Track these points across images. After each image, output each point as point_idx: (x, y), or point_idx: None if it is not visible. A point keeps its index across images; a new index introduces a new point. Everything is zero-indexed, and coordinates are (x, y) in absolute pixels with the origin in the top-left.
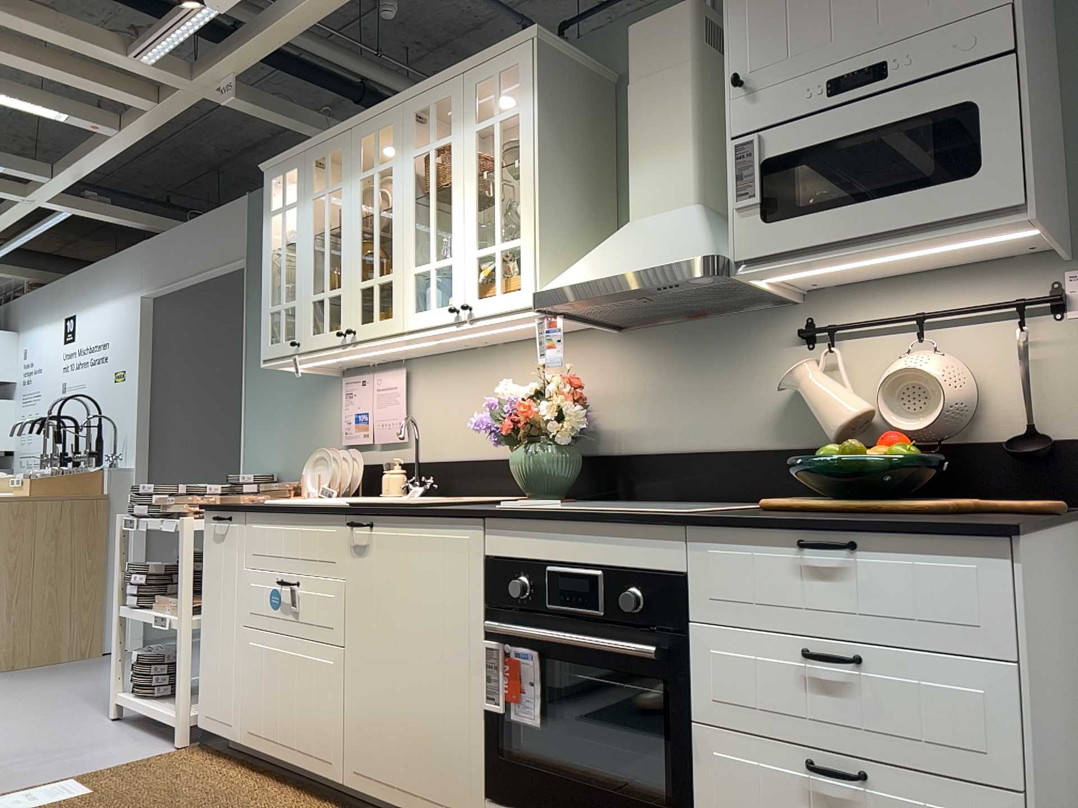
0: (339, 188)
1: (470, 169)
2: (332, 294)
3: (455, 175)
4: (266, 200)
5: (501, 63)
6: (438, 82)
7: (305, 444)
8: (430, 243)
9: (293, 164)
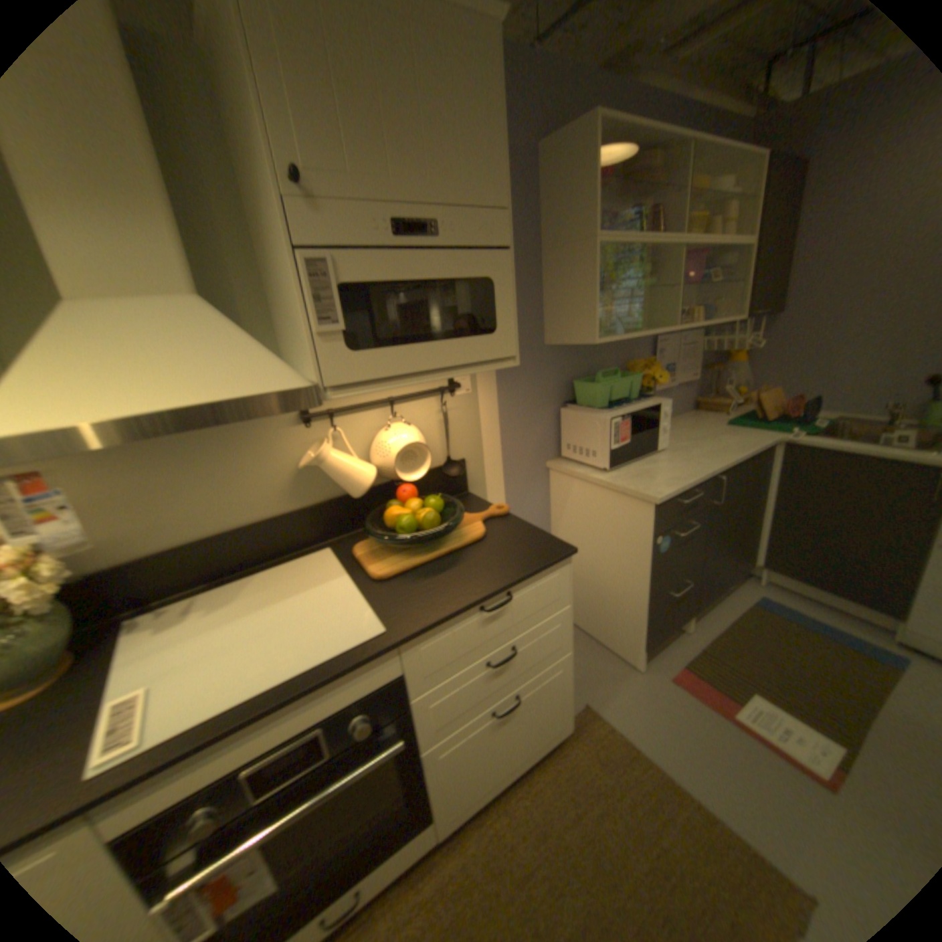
0: None
1: None
2: None
3: None
4: None
5: None
6: None
7: None
8: None
9: None
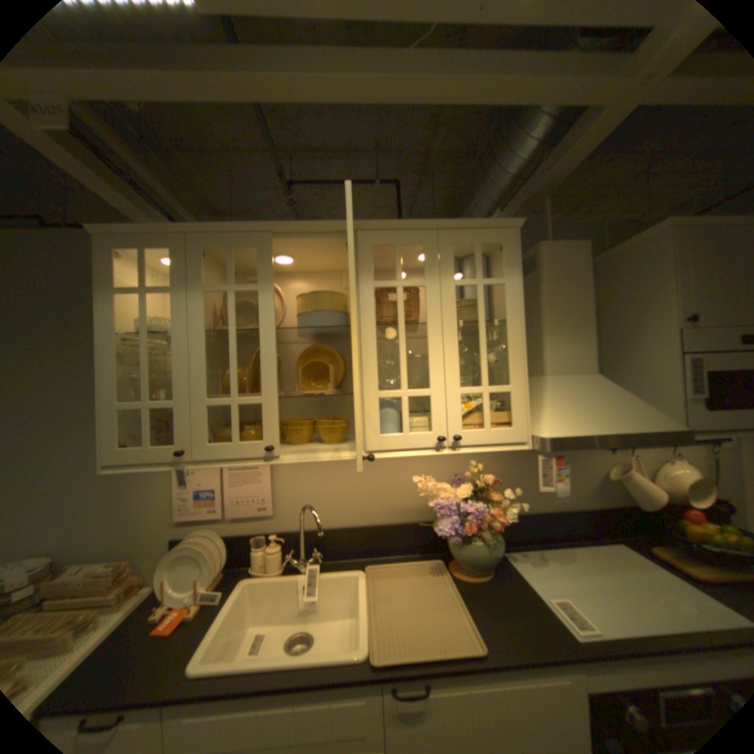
0: (253, 289)
1: (451, 316)
2: (246, 402)
3: (433, 316)
4: (97, 269)
5: (485, 234)
6: (409, 225)
7: (104, 521)
8: (401, 372)
9: (158, 239)
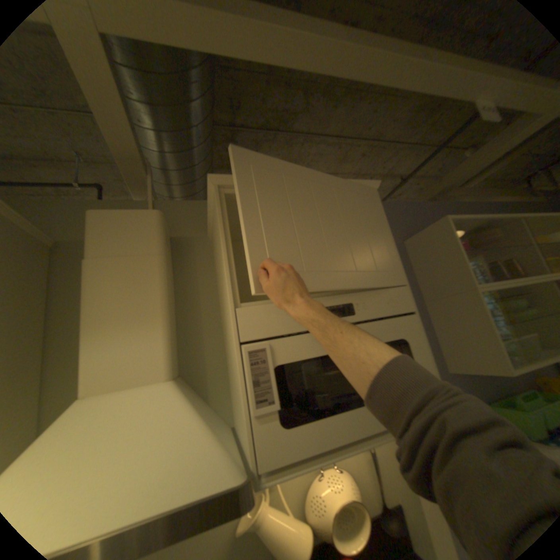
0: None
1: None
2: None
3: None
4: None
5: None
6: None
7: None
8: None
9: None
